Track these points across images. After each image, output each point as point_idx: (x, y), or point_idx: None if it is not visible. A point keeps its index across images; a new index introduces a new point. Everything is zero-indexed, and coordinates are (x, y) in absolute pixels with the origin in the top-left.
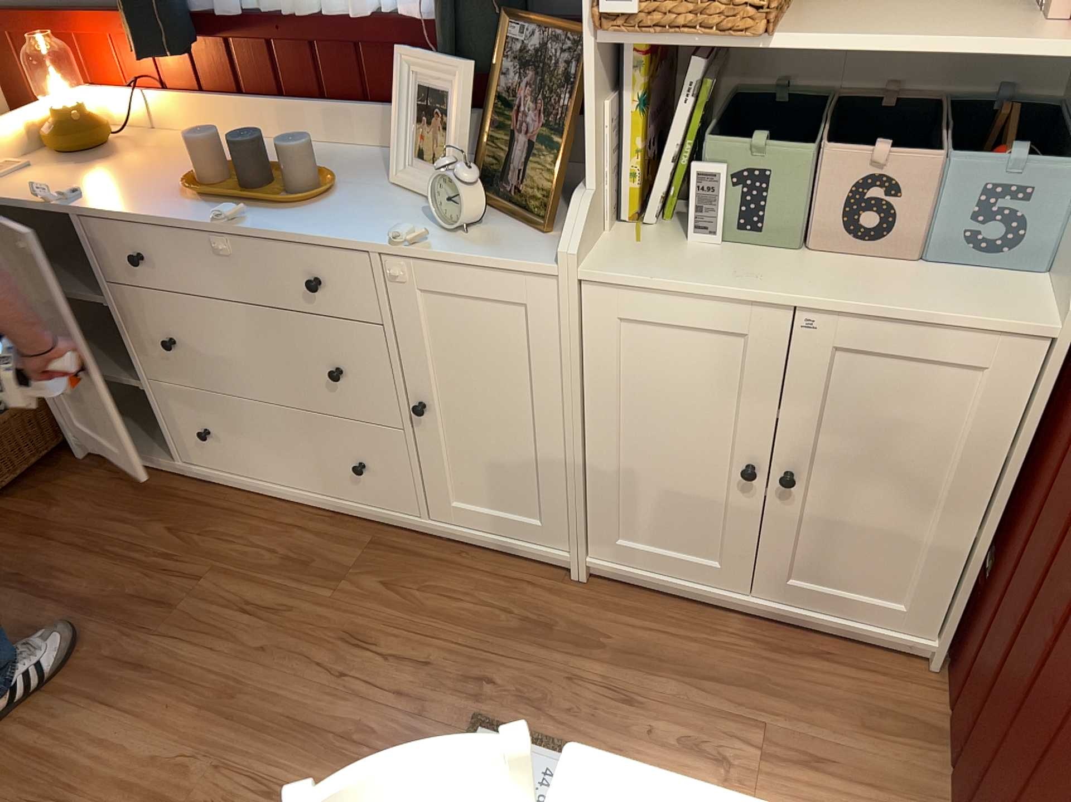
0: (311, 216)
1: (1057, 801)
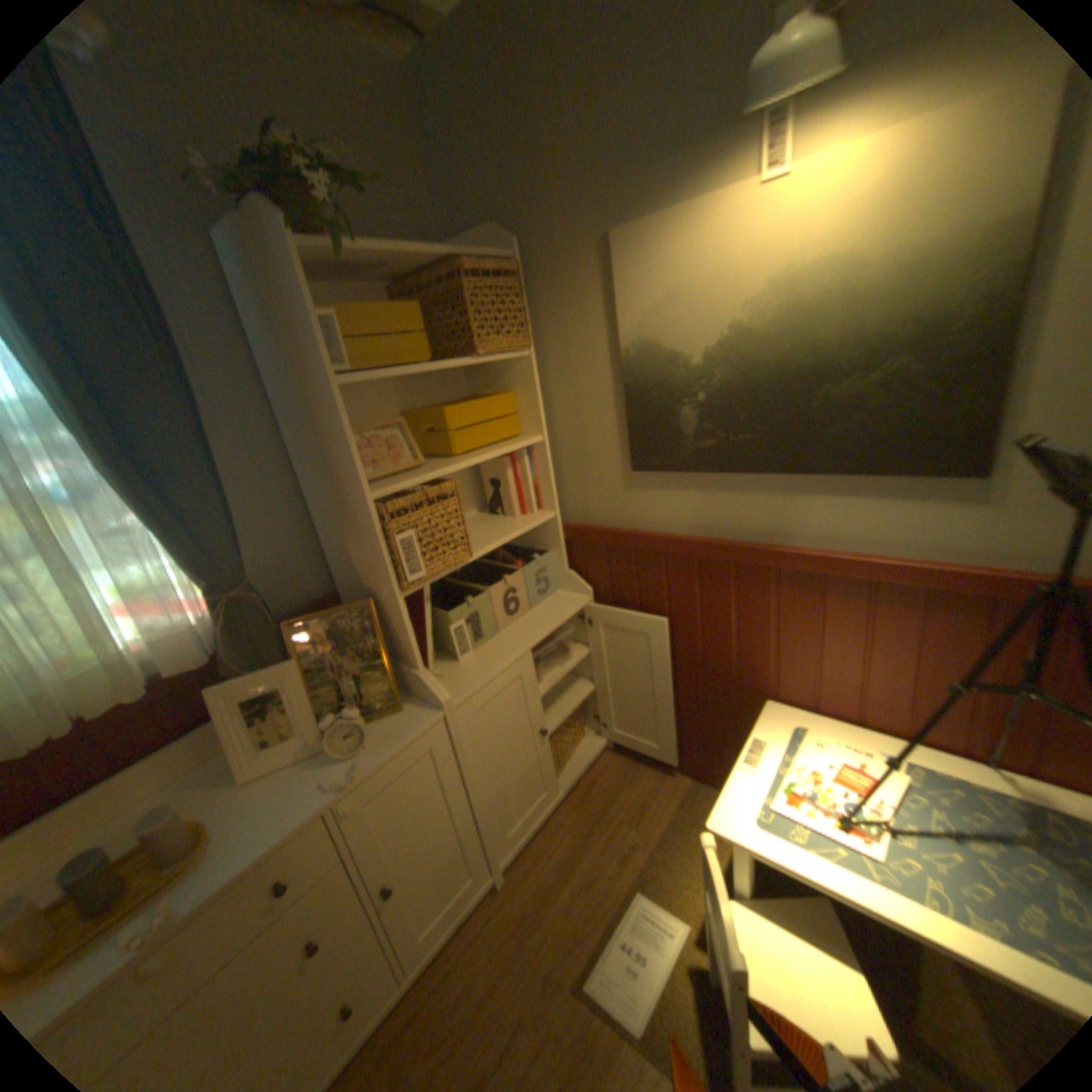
0: (219, 854)
1: (730, 699)
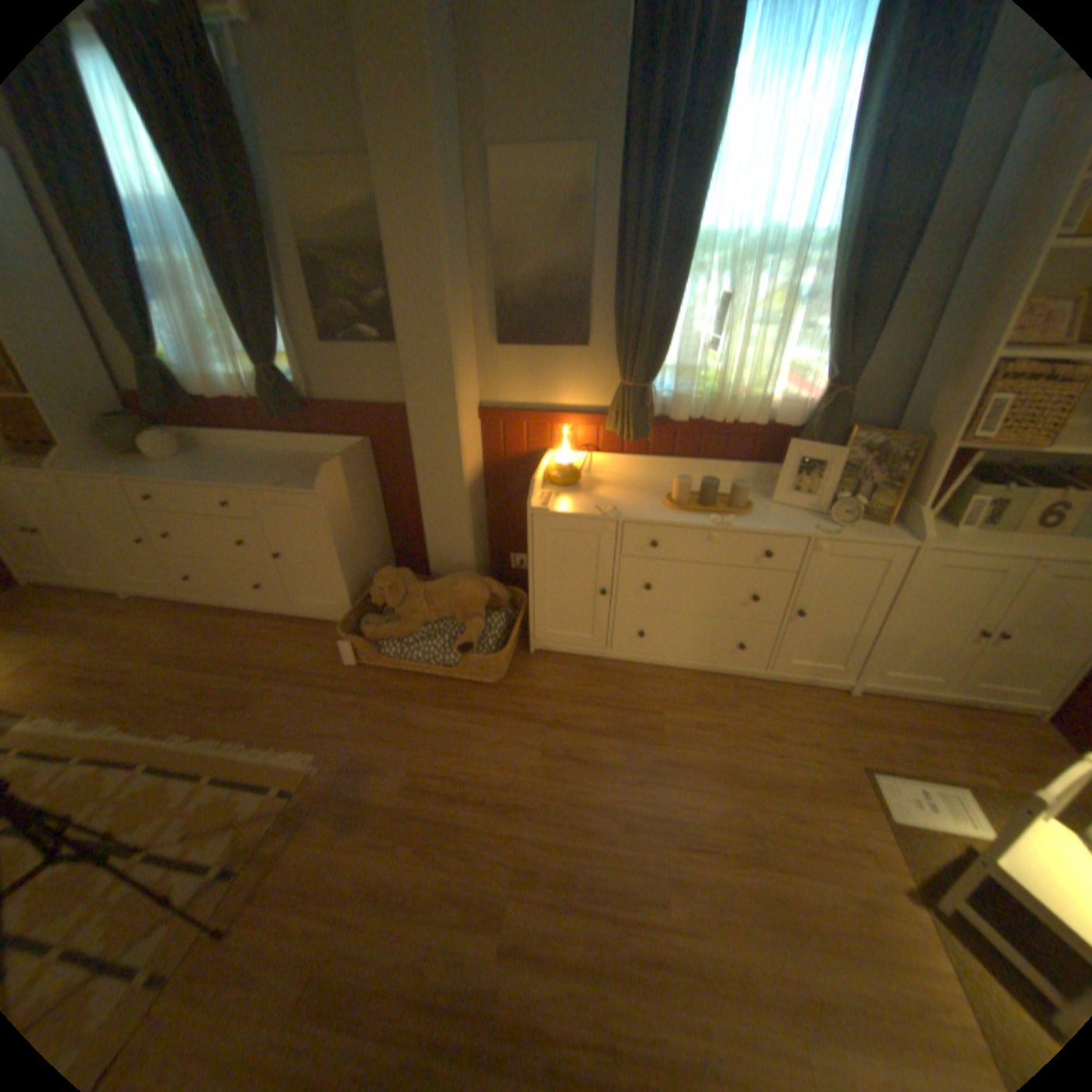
0: (754, 519)
1: None
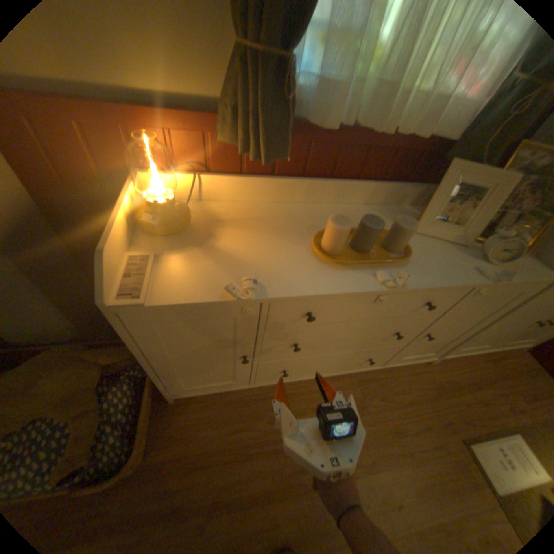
0: (418, 266)
1: None
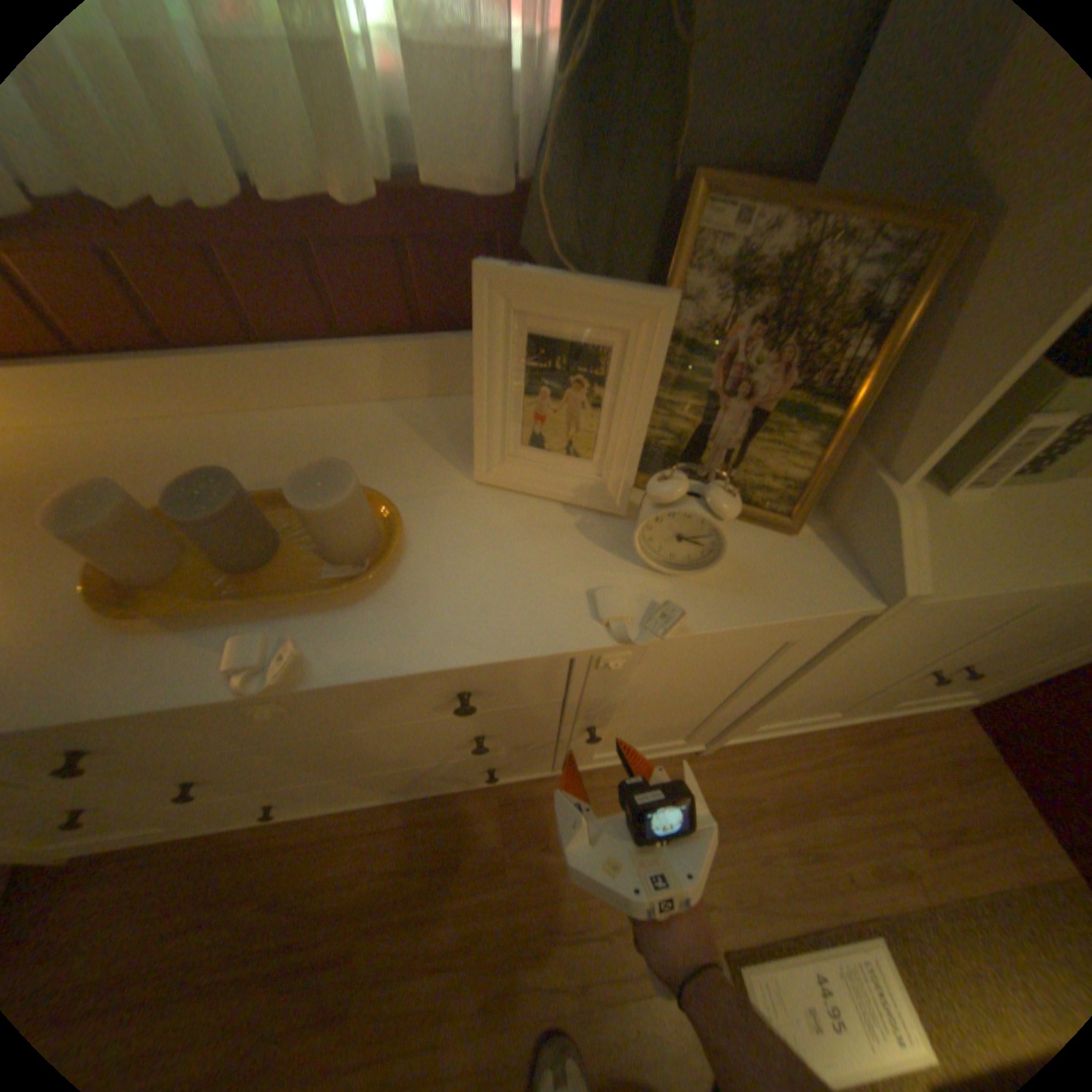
0: (403, 601)
1: None
